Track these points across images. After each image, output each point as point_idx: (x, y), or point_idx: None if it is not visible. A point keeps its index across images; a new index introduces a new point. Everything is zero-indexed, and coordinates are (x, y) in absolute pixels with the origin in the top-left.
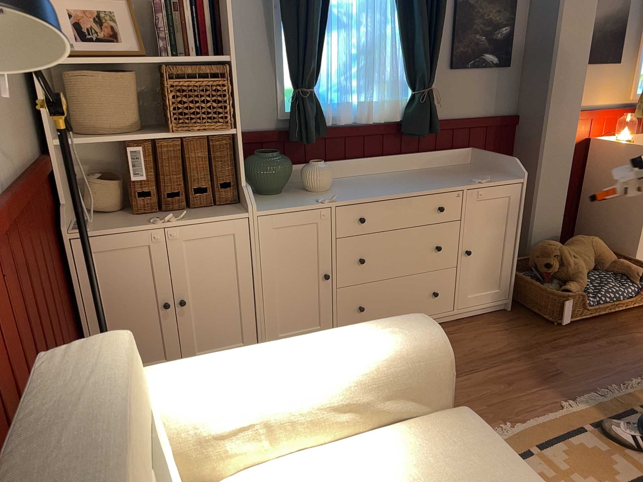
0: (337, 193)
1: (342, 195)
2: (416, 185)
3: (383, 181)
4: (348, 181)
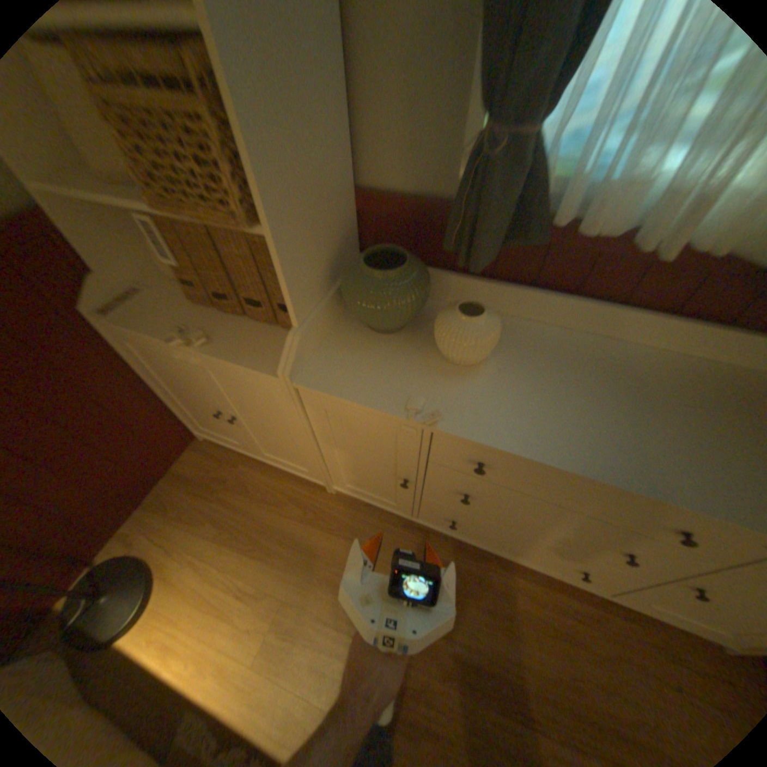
0: (485, 382)
1: (481, 398)
2: (681, 447)
3: (620, 381)
4: (553, 339)
